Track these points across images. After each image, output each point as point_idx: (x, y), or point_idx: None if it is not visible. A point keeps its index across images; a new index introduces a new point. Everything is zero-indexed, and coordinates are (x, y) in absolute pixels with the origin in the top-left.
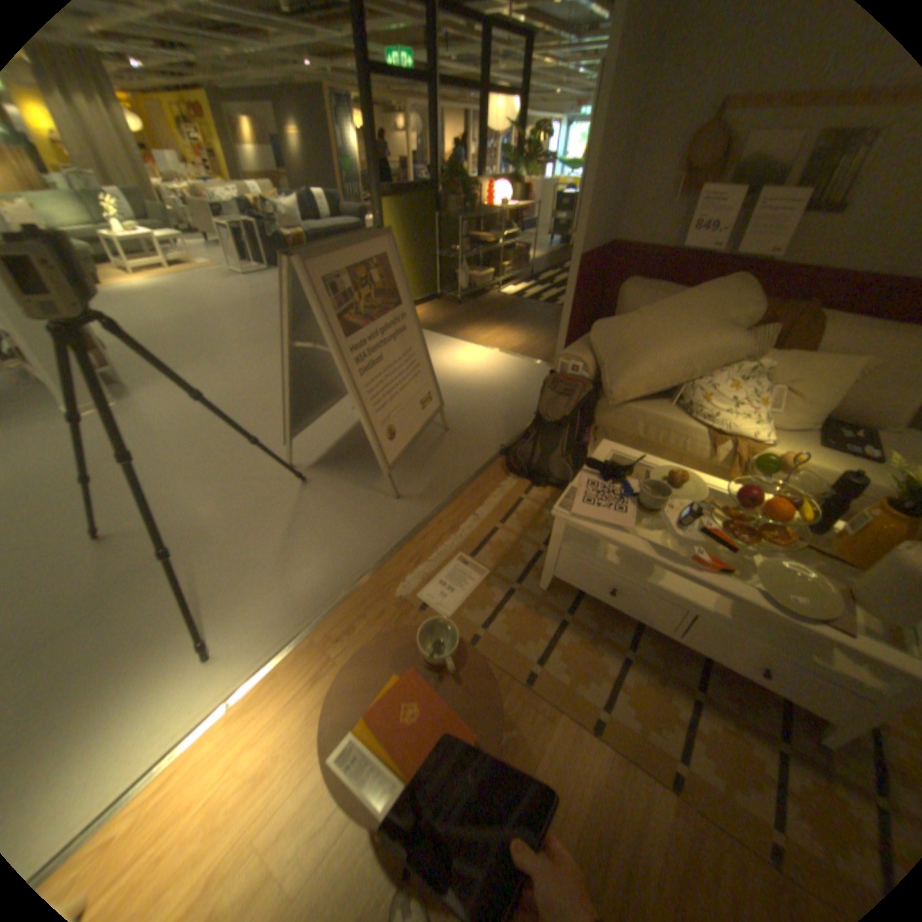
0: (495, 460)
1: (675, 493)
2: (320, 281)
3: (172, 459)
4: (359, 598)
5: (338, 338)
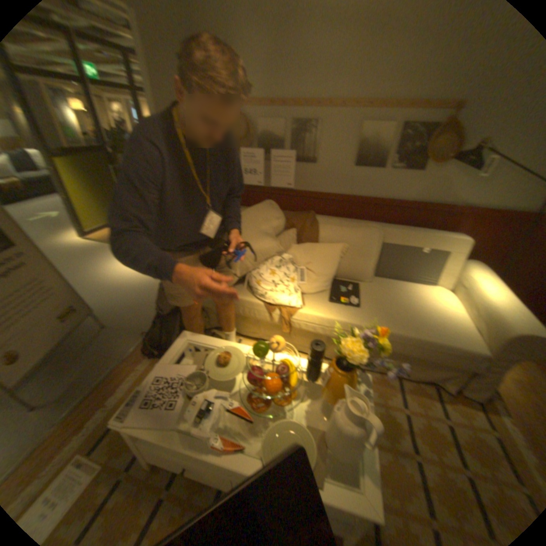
0: (138, 346)
1: (223, 373)
2: None
3: None
4: None
5: None
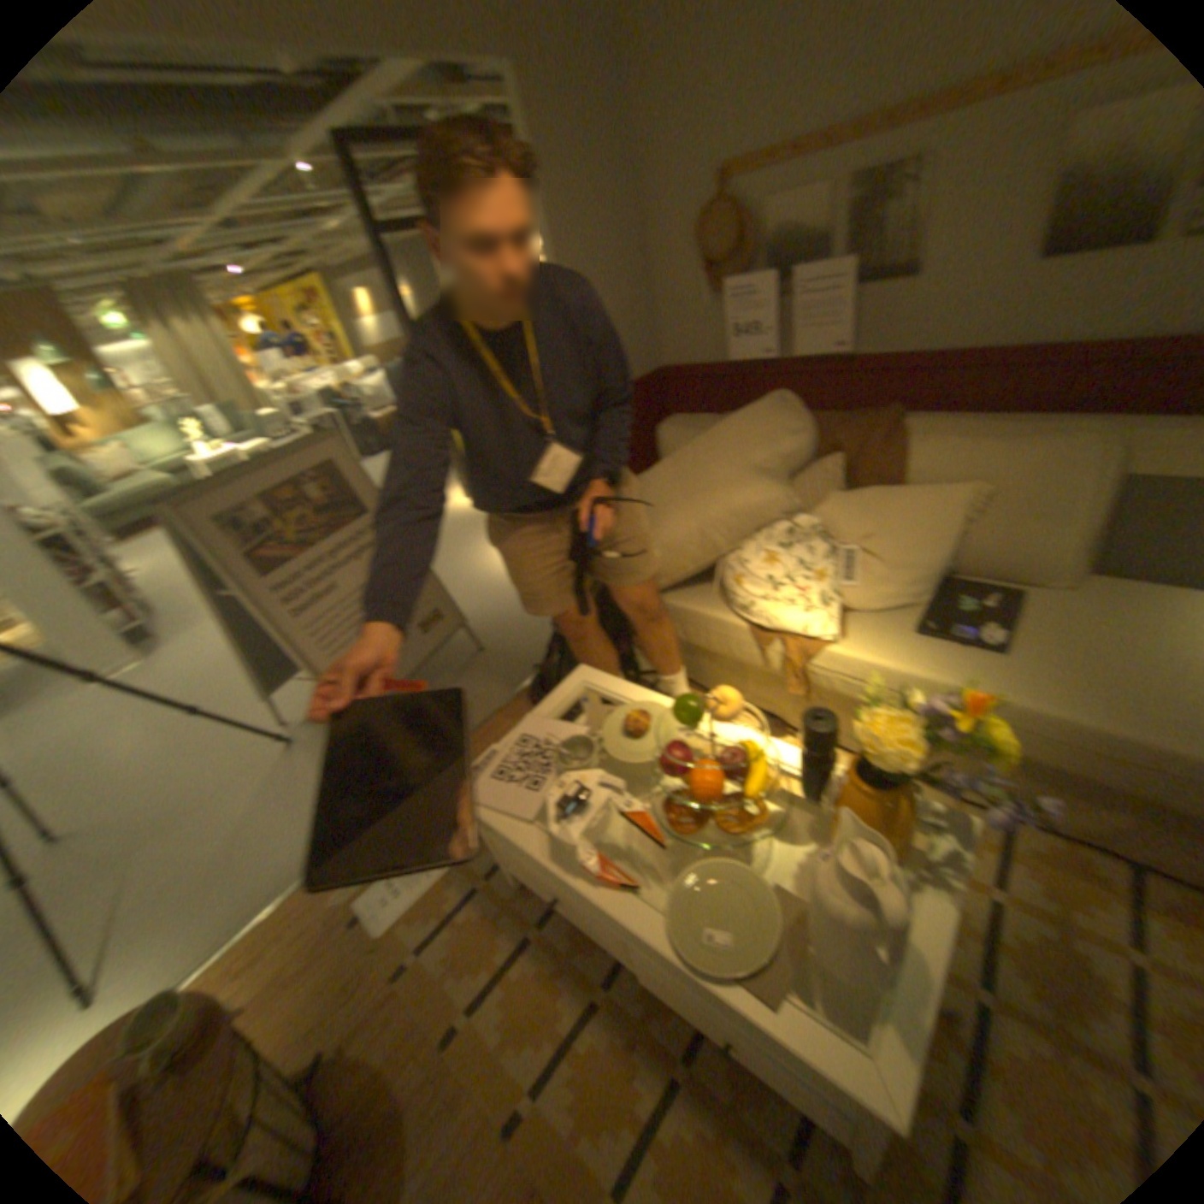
0: (523, 688)
1: (630, 748)
2: (204, 523)
3: (160, 731)
4: (282, 914)
5: (243, 583)
